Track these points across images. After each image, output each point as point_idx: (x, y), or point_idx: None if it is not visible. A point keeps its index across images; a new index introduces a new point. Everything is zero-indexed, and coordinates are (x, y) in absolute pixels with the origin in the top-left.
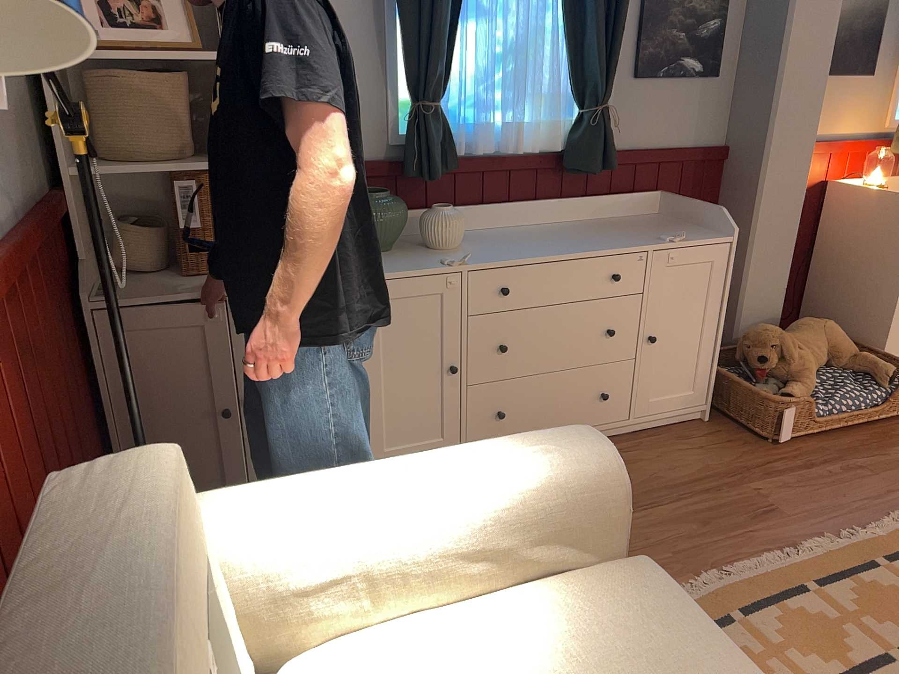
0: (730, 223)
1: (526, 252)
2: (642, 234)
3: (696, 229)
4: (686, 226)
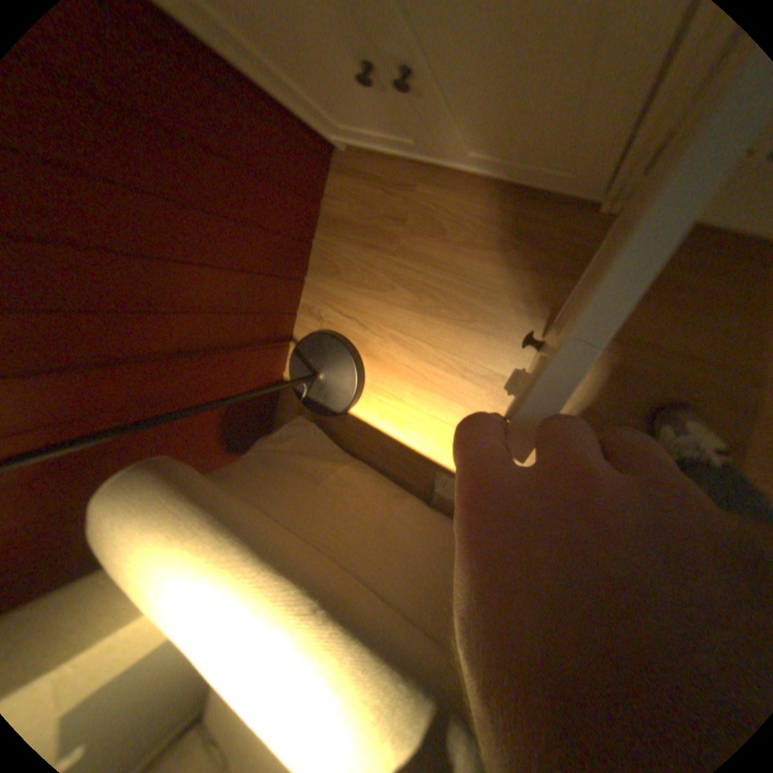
0: None
1: None
2: None
3: None
4: None
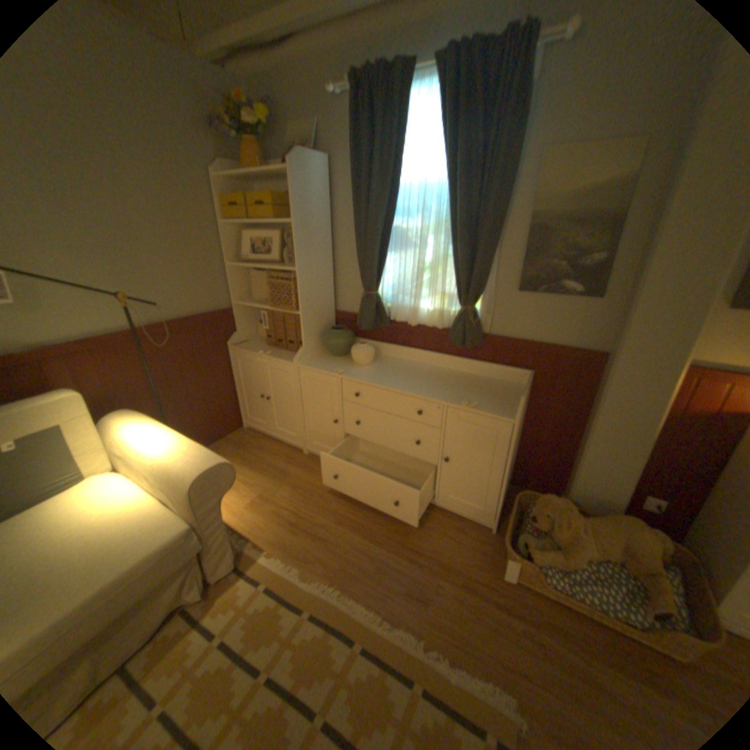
0: (521, 410)
1: (378, 380)
2: (463, 394)
3: (510, 405)
4: (511, 401)
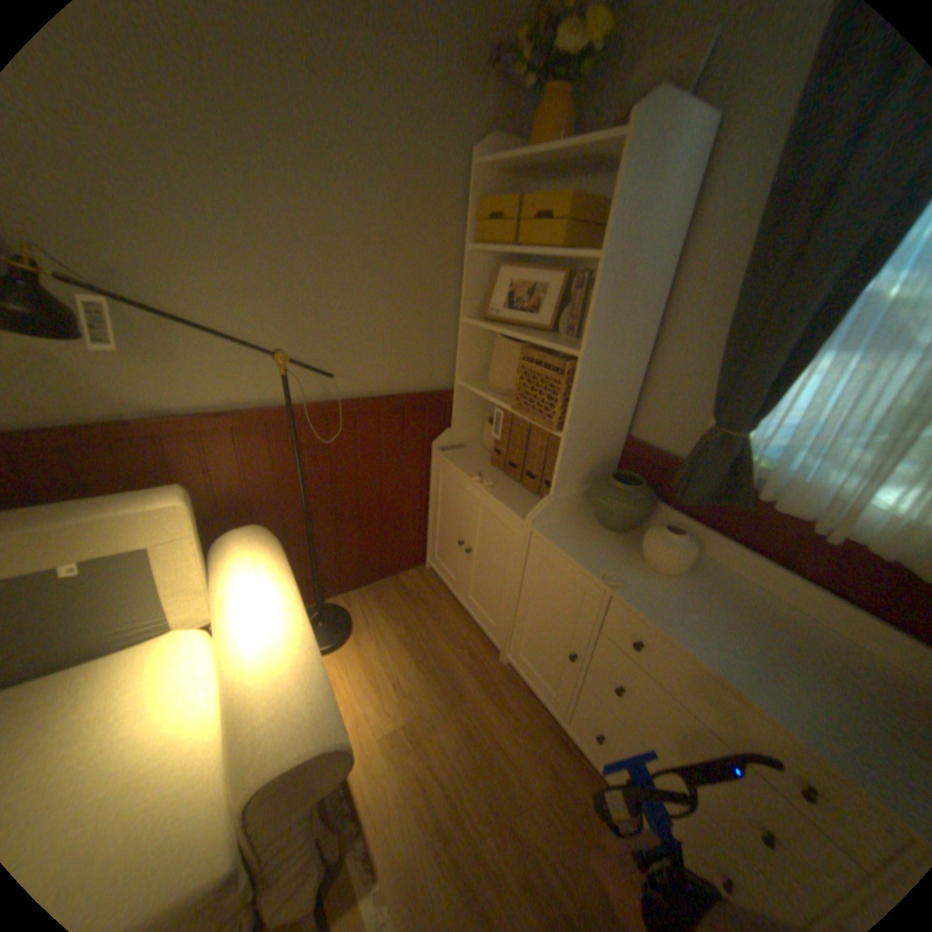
0: None
1: (702, 639)
2: None
3: None
4: None
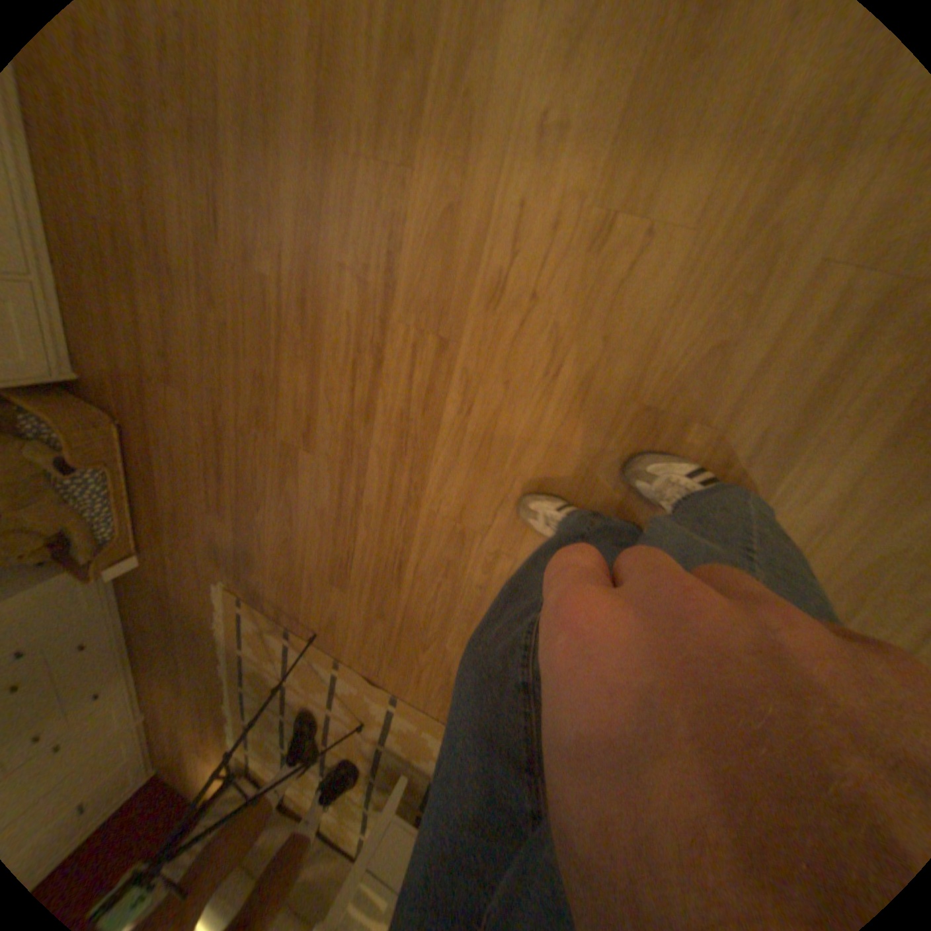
0: None
1: None
2: None
3: None
4: None
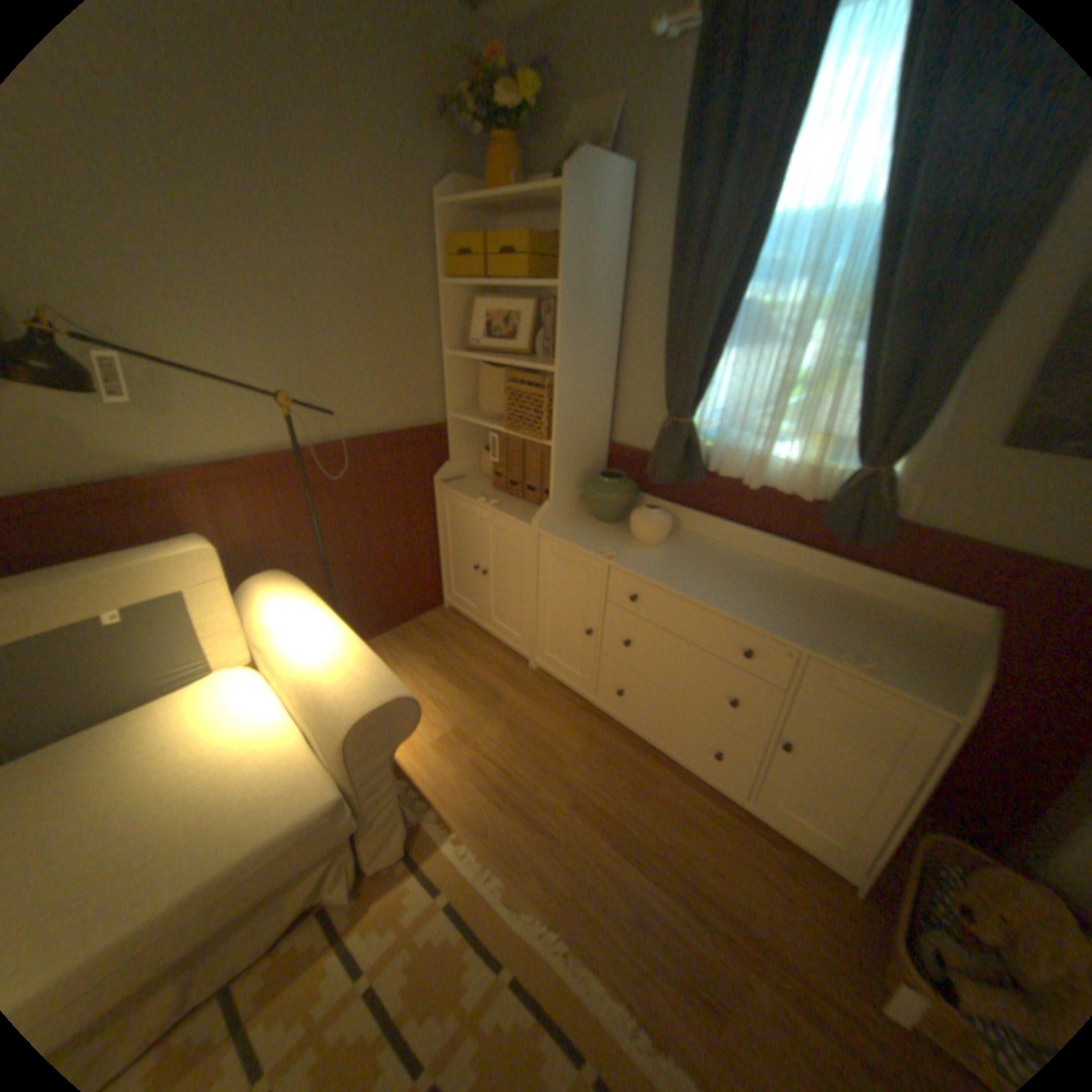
0: (983, 701)
1: (675, 578)
2: (843, 636)
3: (949, 677)
4: (949, 667)
